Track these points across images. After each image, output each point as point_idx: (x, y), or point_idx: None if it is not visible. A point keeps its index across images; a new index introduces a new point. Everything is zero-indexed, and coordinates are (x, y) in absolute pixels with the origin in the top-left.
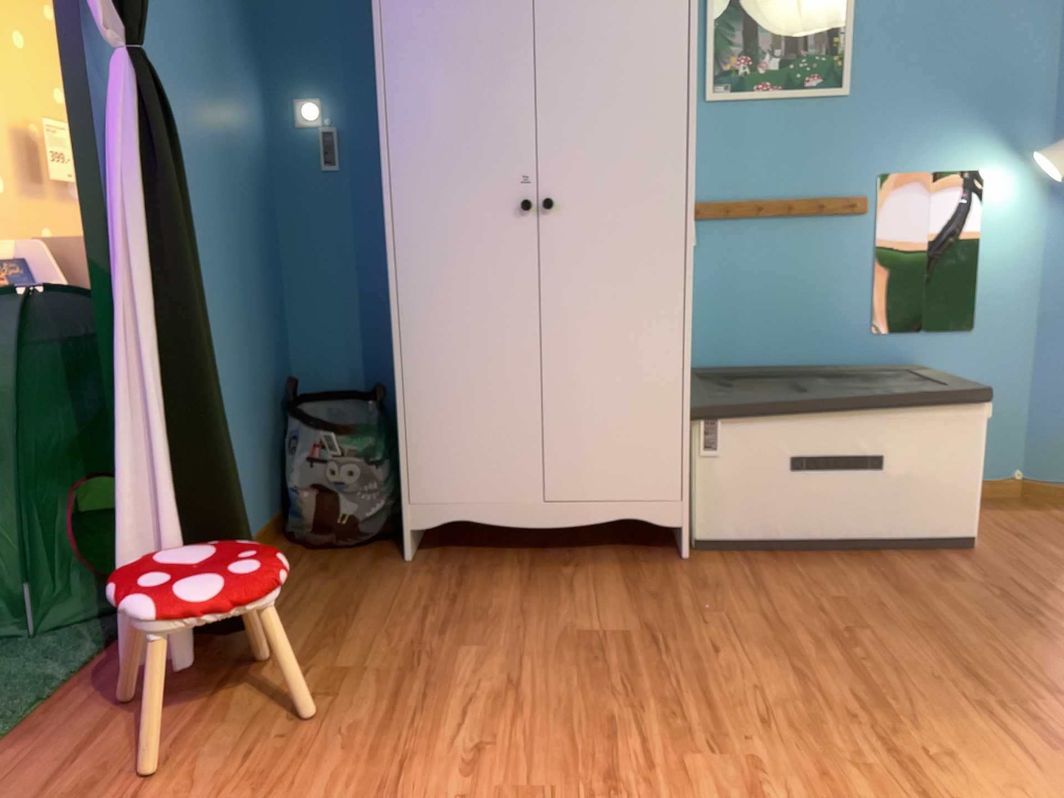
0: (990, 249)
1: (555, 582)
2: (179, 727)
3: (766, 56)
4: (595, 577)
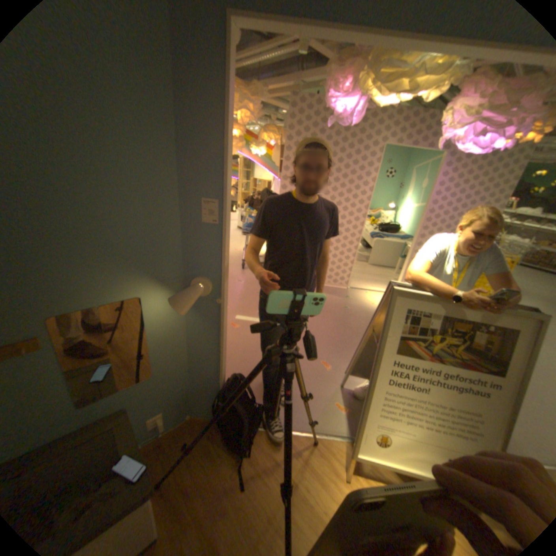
0: (154, 337)
1: None
2: None
3: None
4: None
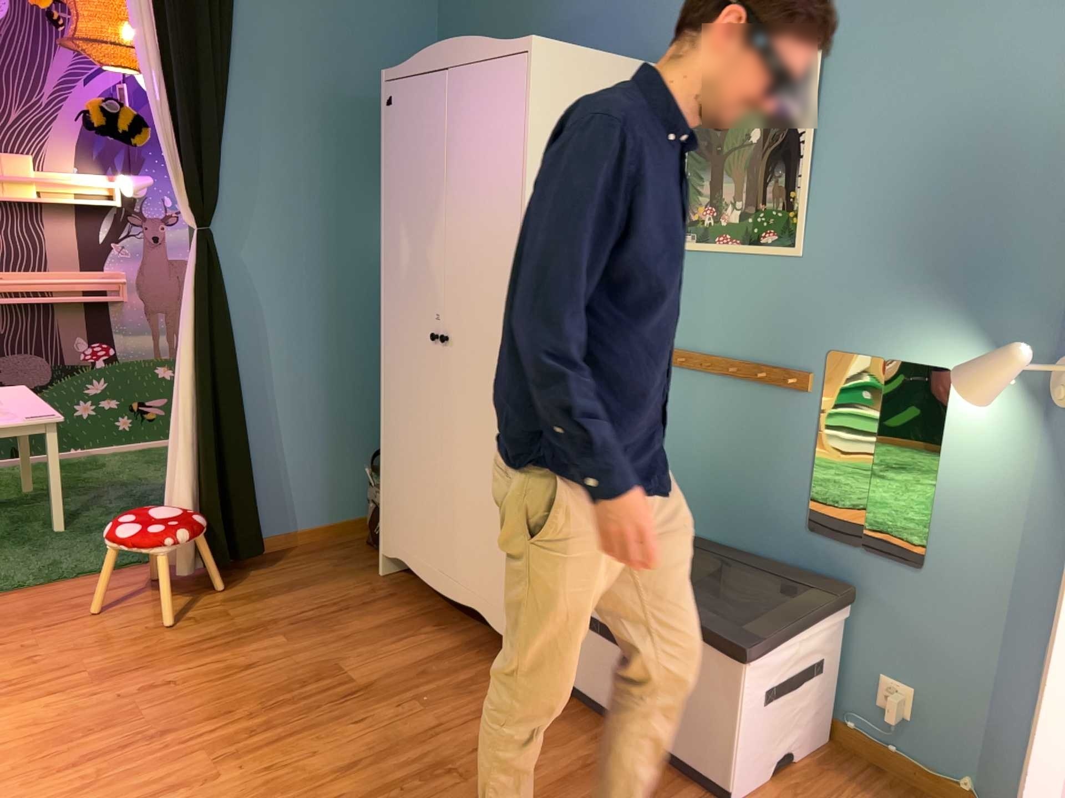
0: (952, 472)
1: (404, 632)
2: (139, 603)
3: (727, 208)
4: (430, 642)
